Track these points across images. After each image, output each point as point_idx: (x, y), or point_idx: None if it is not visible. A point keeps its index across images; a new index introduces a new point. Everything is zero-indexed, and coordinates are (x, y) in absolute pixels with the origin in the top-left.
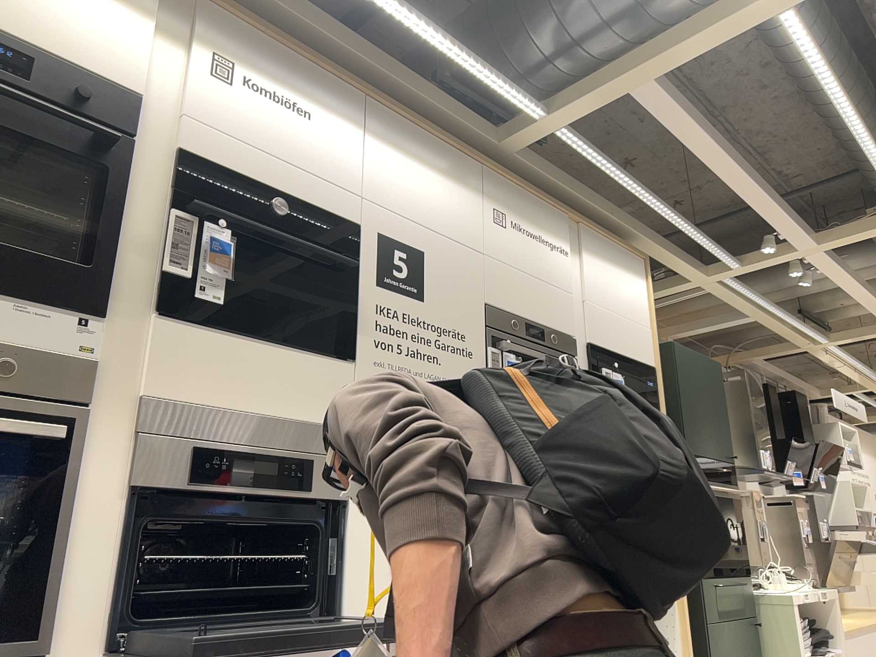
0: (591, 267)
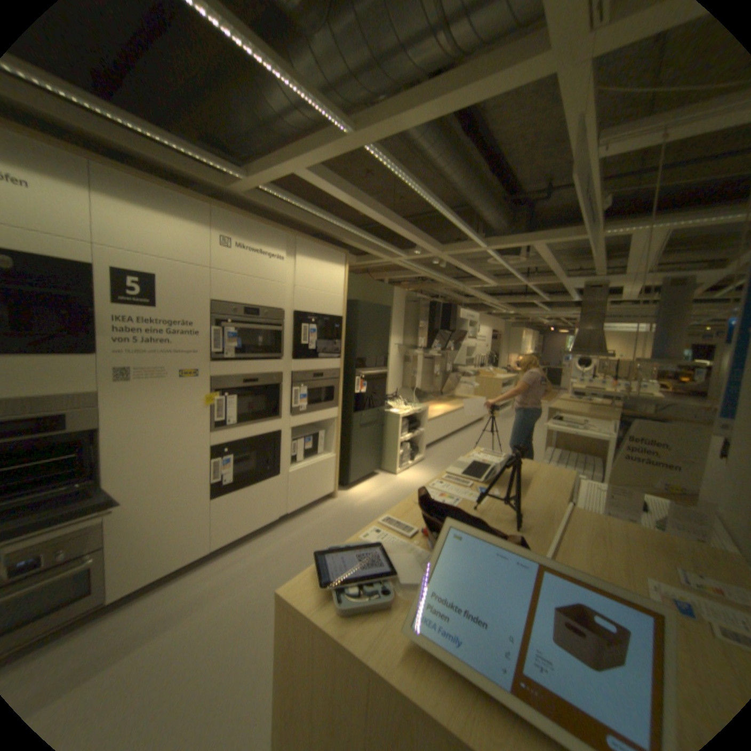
0: (309, 263)
